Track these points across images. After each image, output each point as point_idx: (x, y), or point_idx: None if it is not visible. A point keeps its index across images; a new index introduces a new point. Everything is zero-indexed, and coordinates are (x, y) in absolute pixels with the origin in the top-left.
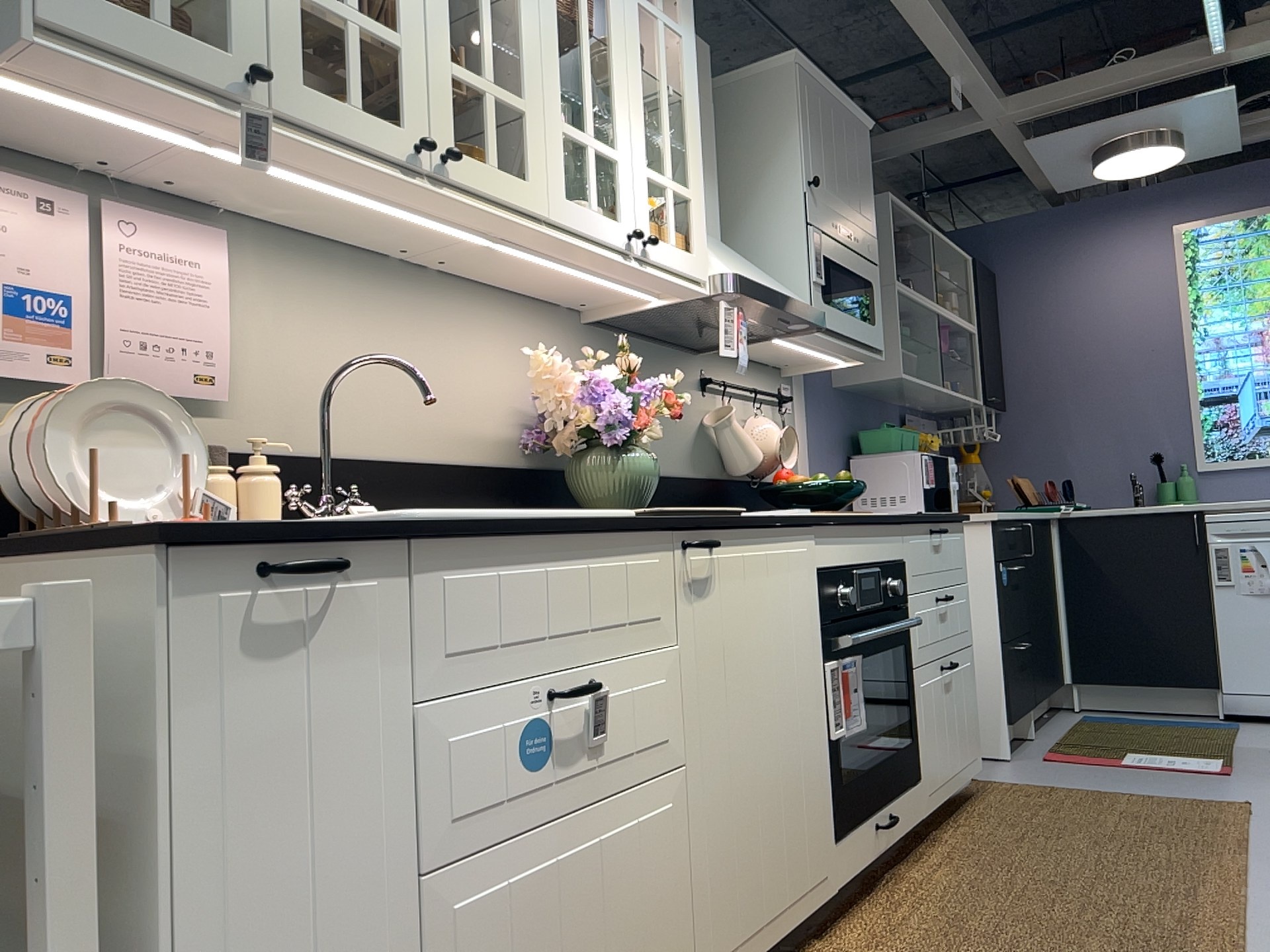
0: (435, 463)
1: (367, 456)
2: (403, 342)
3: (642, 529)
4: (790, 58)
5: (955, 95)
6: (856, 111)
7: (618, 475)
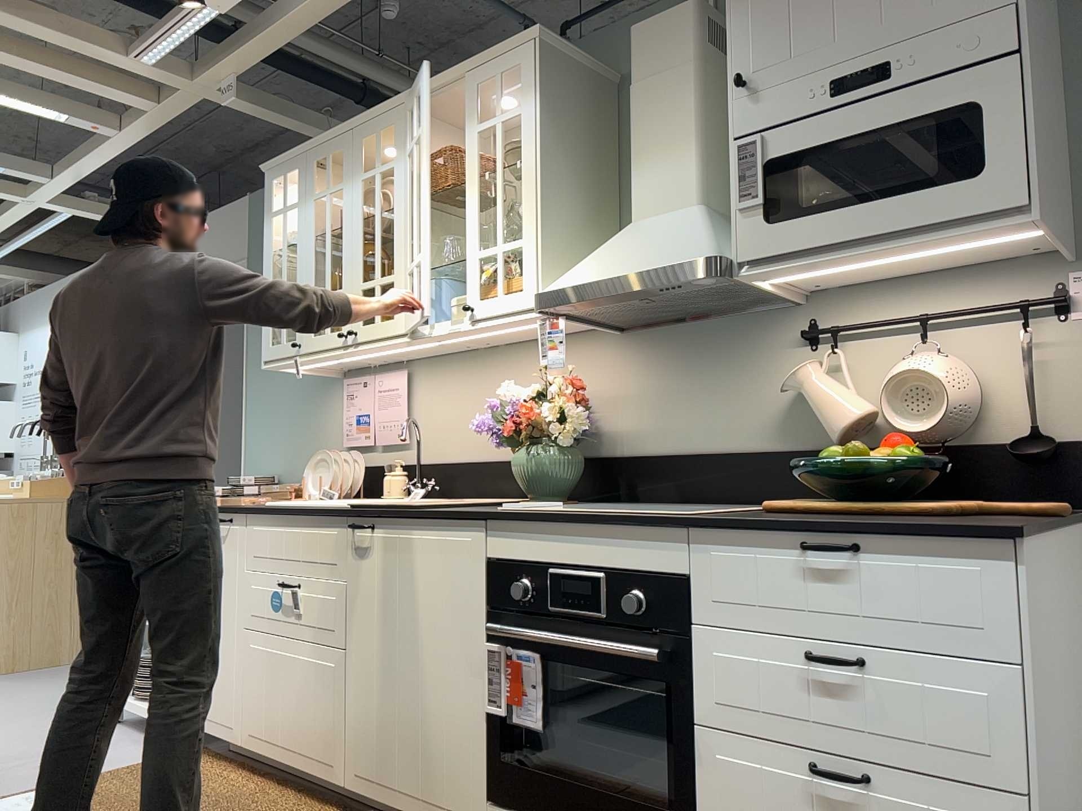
0: (495, 461)
1: (462, 460)
2: (482, 393)
3: (323, 514)
4: None
5: None
6: None
7: (514, 469)
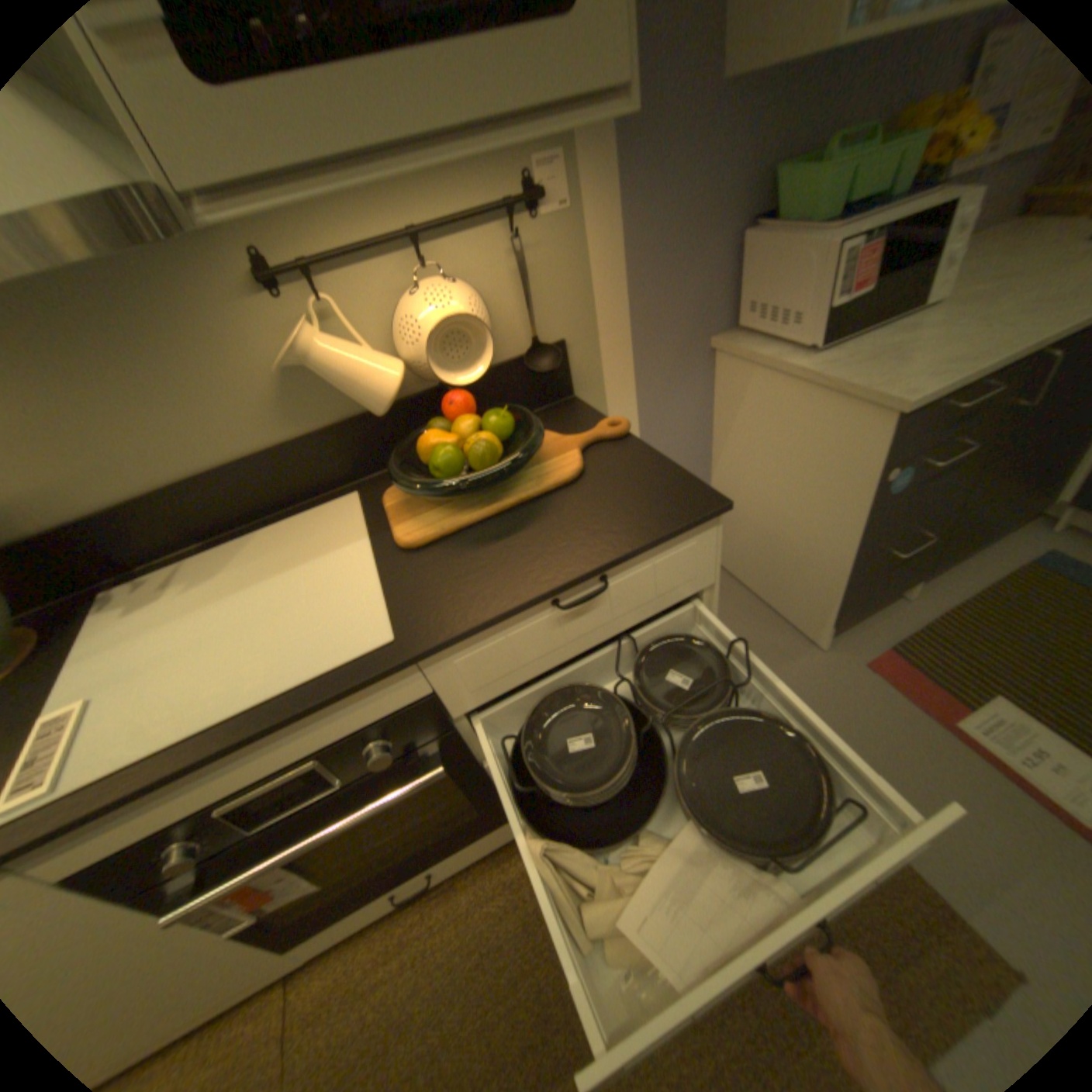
0: None
1: None
2: None
3: None
4: None
5: None
6: None
7: None
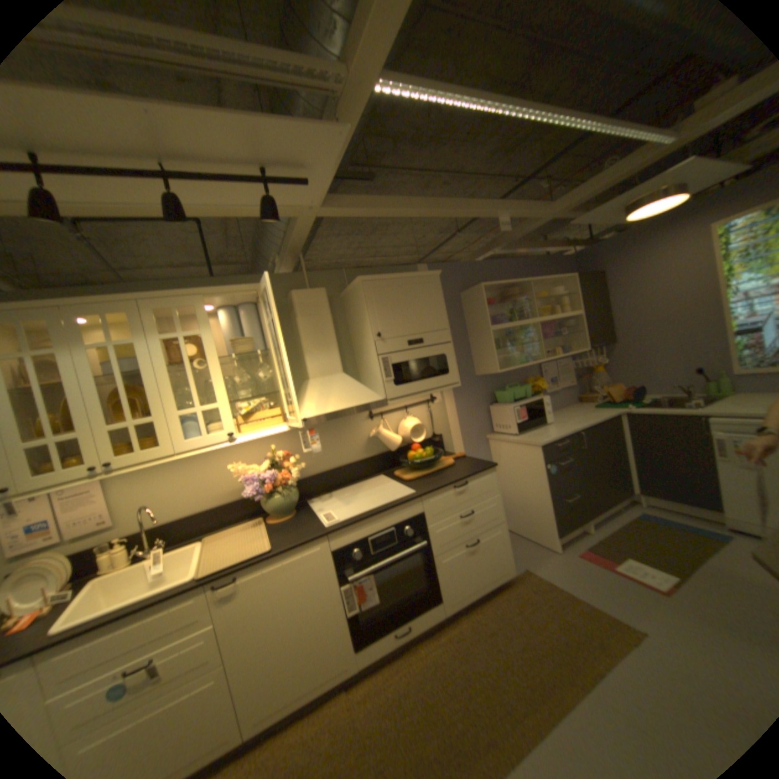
0: (211, 509)
1: (179, 518)
2: (189, 474)
3: (177, 597)
4: (358, 280)
5: (502, 225)
6: (420, 274)
7: (269, 508)
